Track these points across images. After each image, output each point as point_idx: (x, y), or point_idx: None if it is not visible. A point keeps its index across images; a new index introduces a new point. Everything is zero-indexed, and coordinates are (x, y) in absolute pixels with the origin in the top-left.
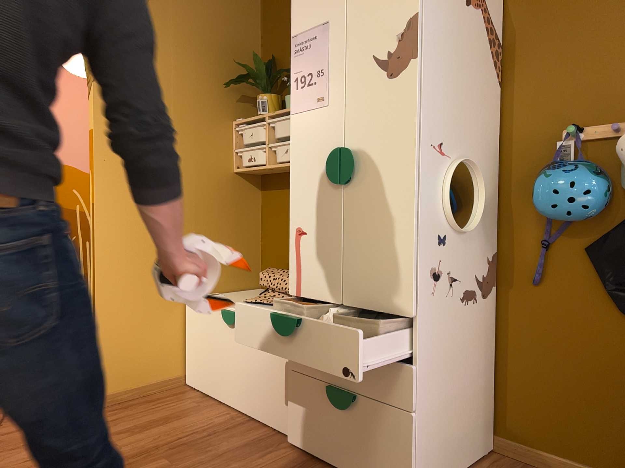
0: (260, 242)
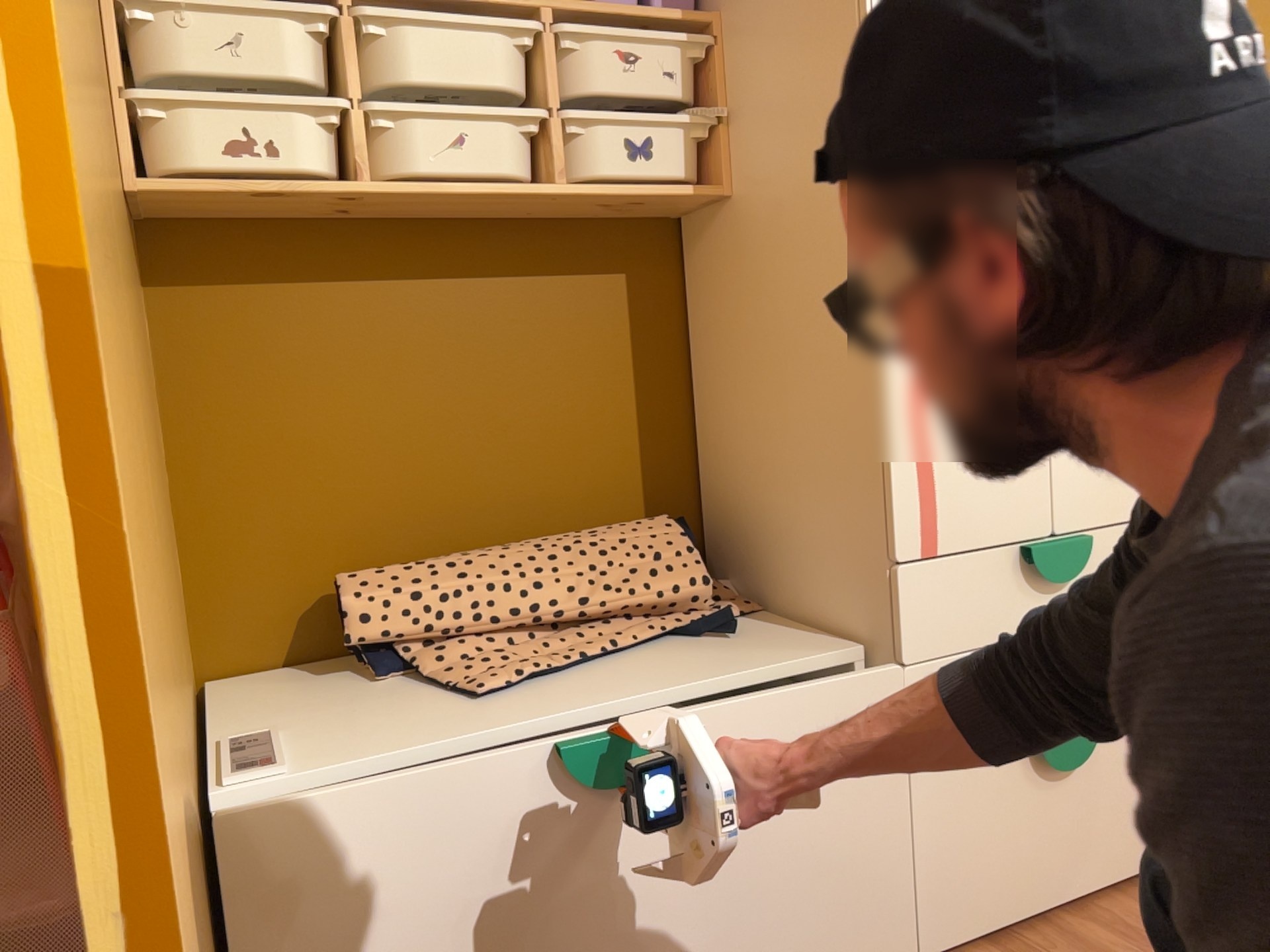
0: (173, 498)
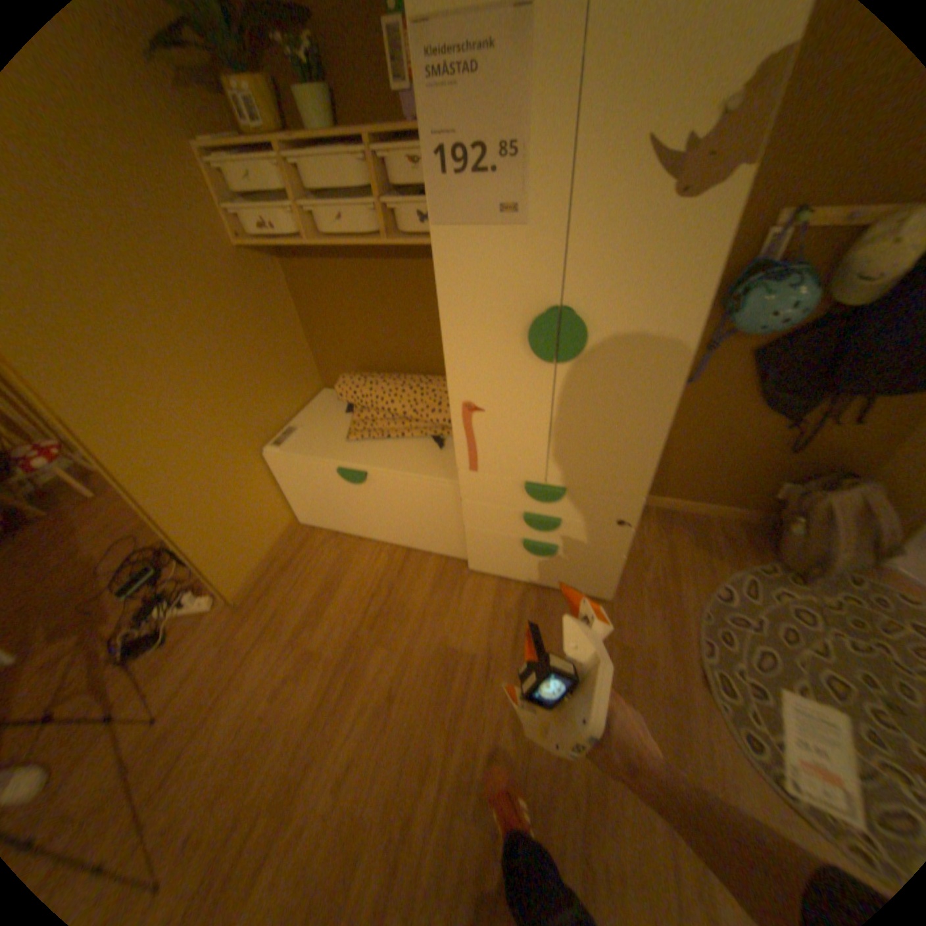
0: (303, 334)
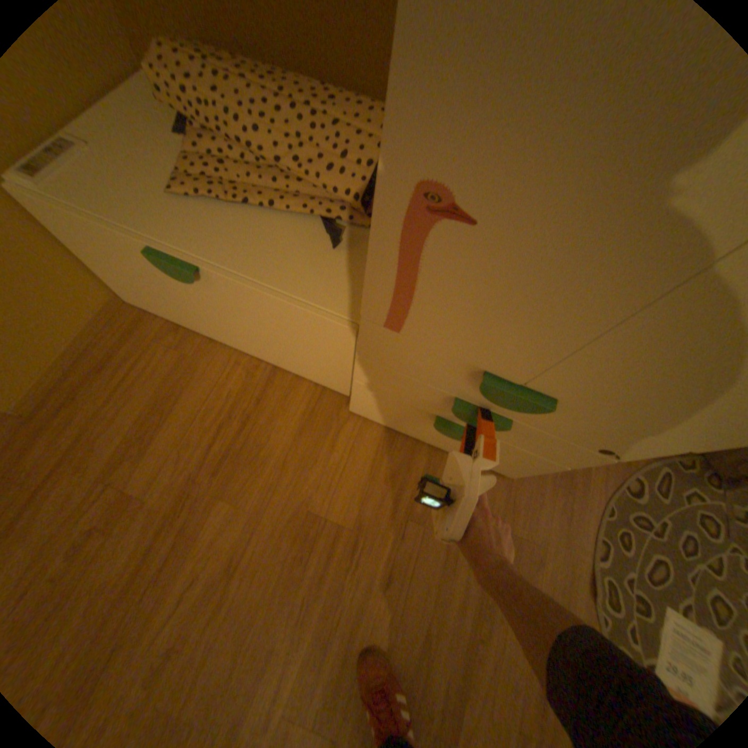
0: None
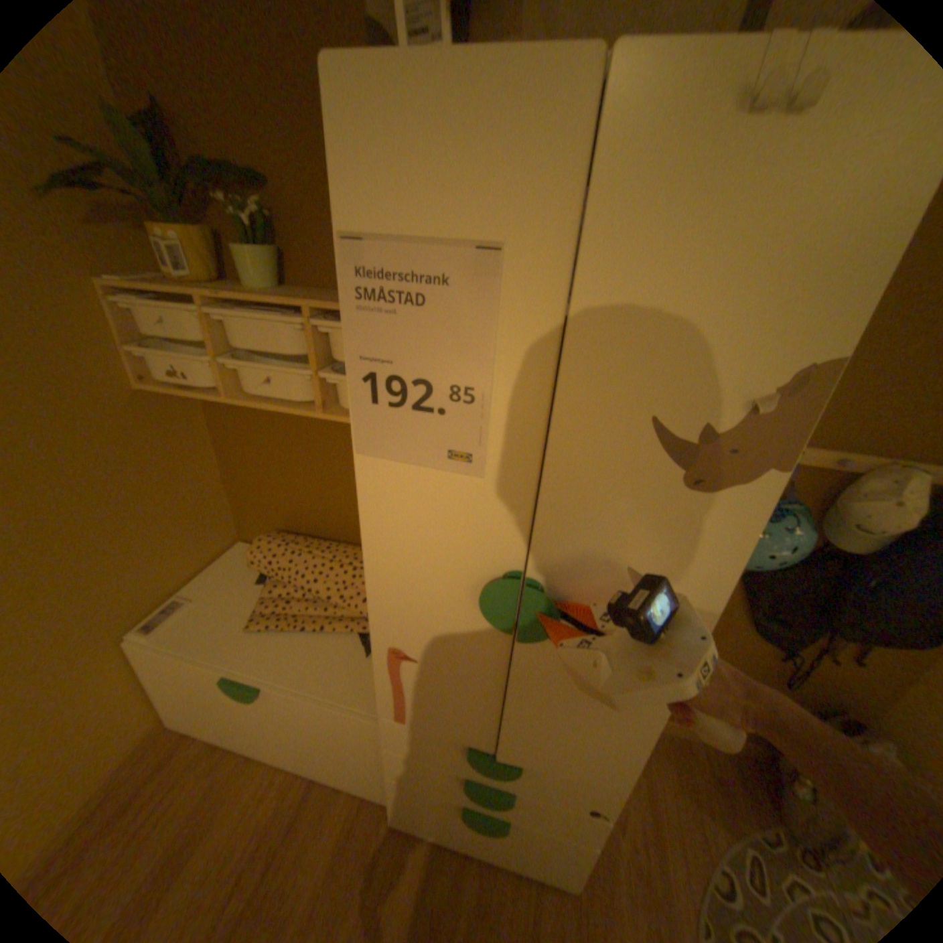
0: (222, 479)
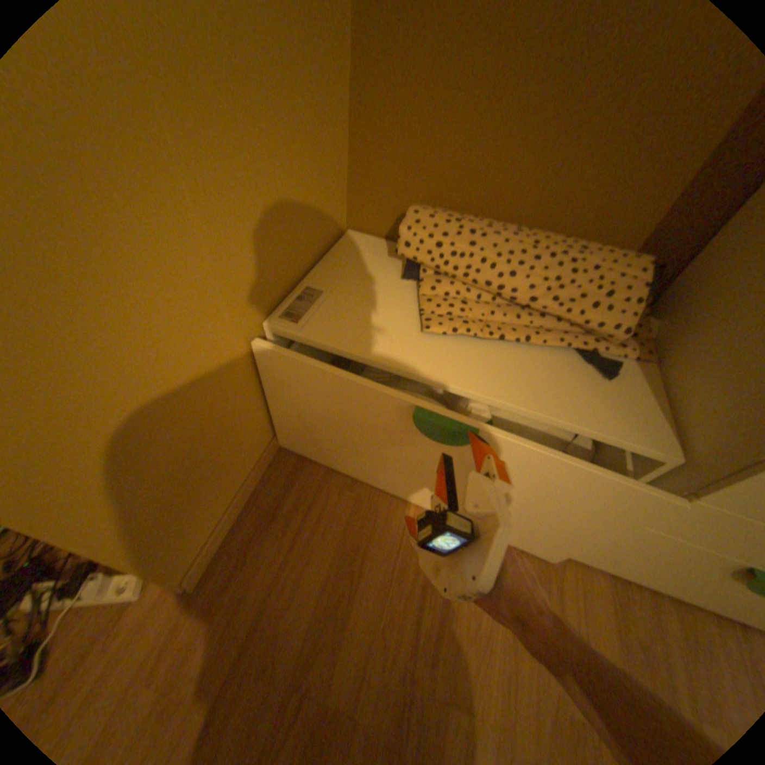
0: (348, 109)
